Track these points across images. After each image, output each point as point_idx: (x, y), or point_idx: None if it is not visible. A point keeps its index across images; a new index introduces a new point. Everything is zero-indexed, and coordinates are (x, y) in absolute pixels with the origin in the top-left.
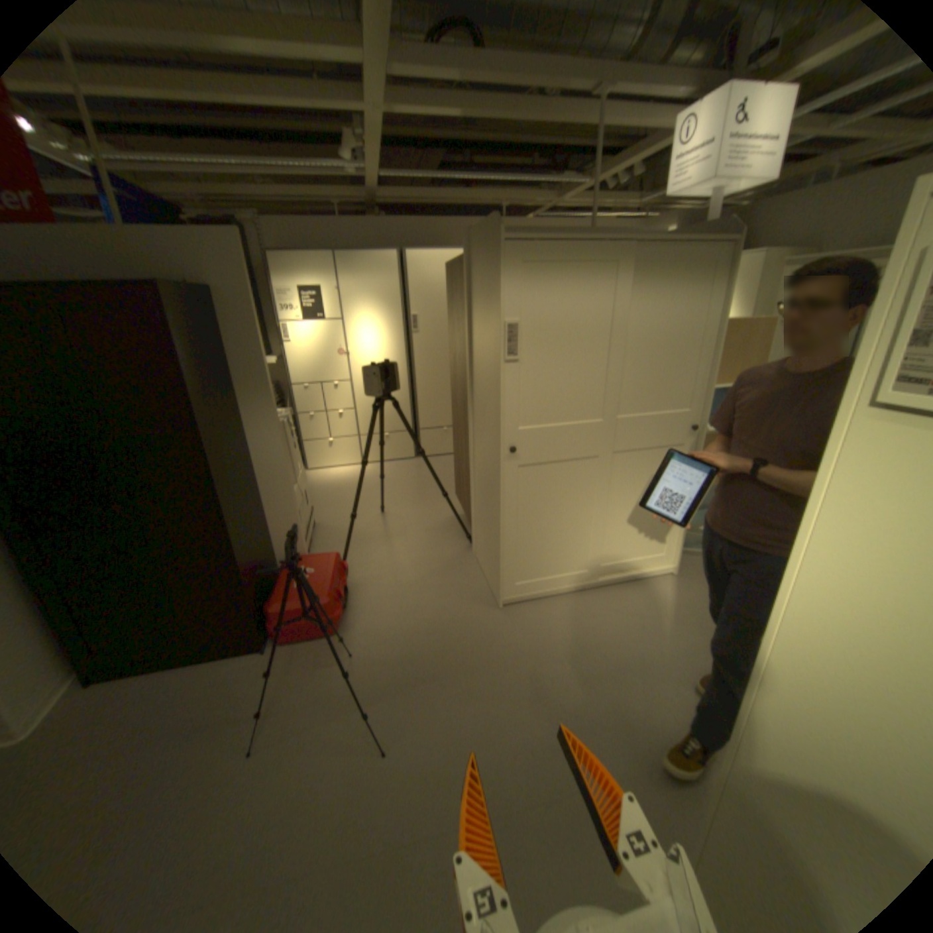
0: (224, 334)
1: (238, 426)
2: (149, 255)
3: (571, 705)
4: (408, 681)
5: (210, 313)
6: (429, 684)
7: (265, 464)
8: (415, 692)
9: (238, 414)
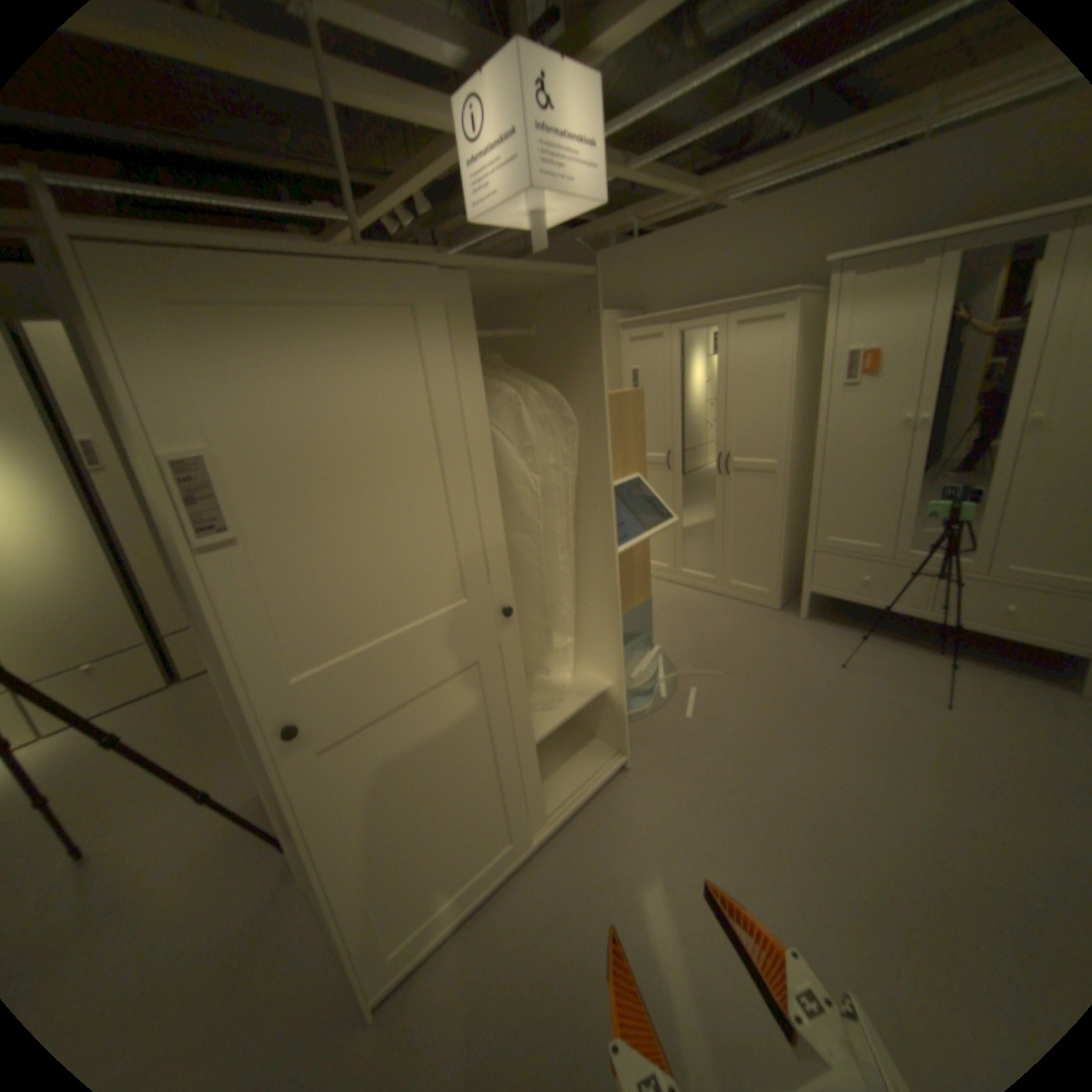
0: None
1: None
2: None
3: None
4: None
5: None
6: None
7: None
8: None
9: None
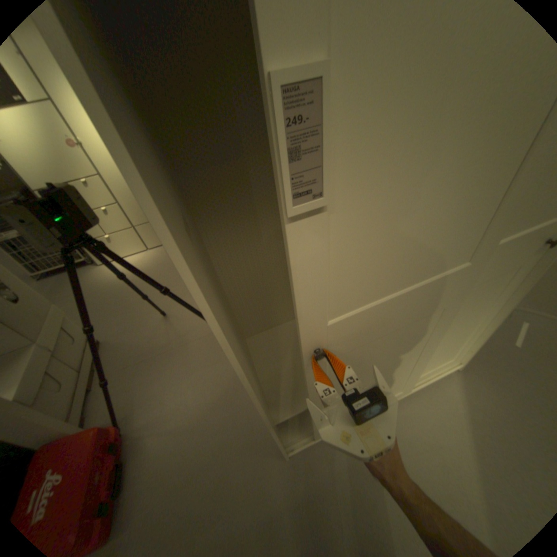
0: None
1: None
2: None
3: None
4: None
5: None
6: None
7: None
8: None
9: None
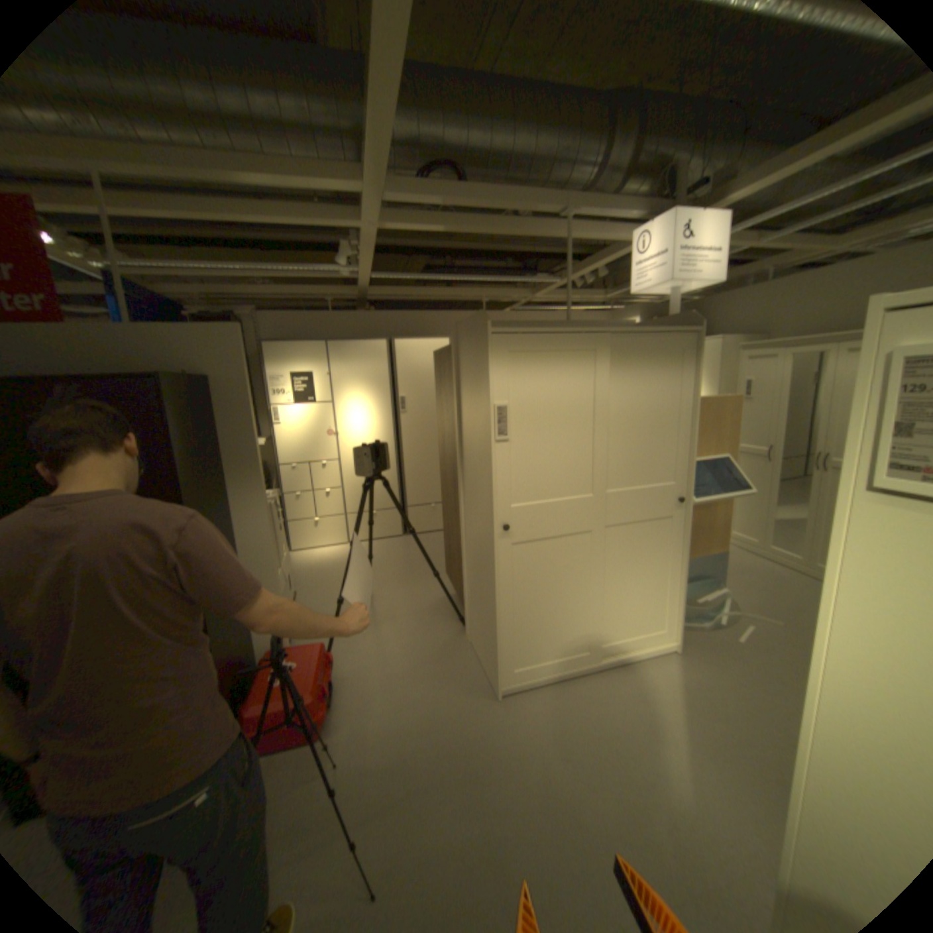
0: (218, 420)
1: (225, 510)
2: (152, 349)
3: (586, 817)
4: (401, 796)
5: (207, 401)
6: (424, 799)
7: (250, 548)
8: (409, 810)
9: (226, 498)
